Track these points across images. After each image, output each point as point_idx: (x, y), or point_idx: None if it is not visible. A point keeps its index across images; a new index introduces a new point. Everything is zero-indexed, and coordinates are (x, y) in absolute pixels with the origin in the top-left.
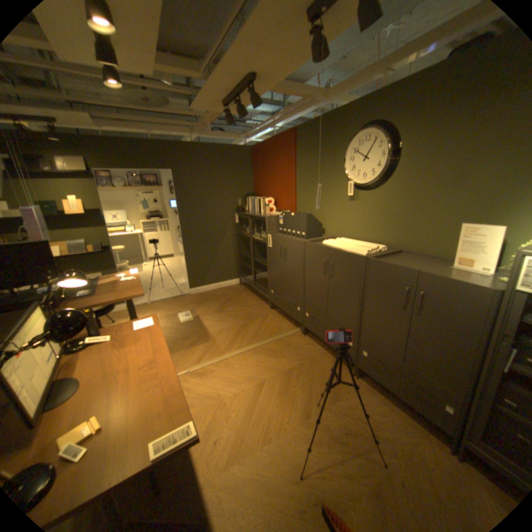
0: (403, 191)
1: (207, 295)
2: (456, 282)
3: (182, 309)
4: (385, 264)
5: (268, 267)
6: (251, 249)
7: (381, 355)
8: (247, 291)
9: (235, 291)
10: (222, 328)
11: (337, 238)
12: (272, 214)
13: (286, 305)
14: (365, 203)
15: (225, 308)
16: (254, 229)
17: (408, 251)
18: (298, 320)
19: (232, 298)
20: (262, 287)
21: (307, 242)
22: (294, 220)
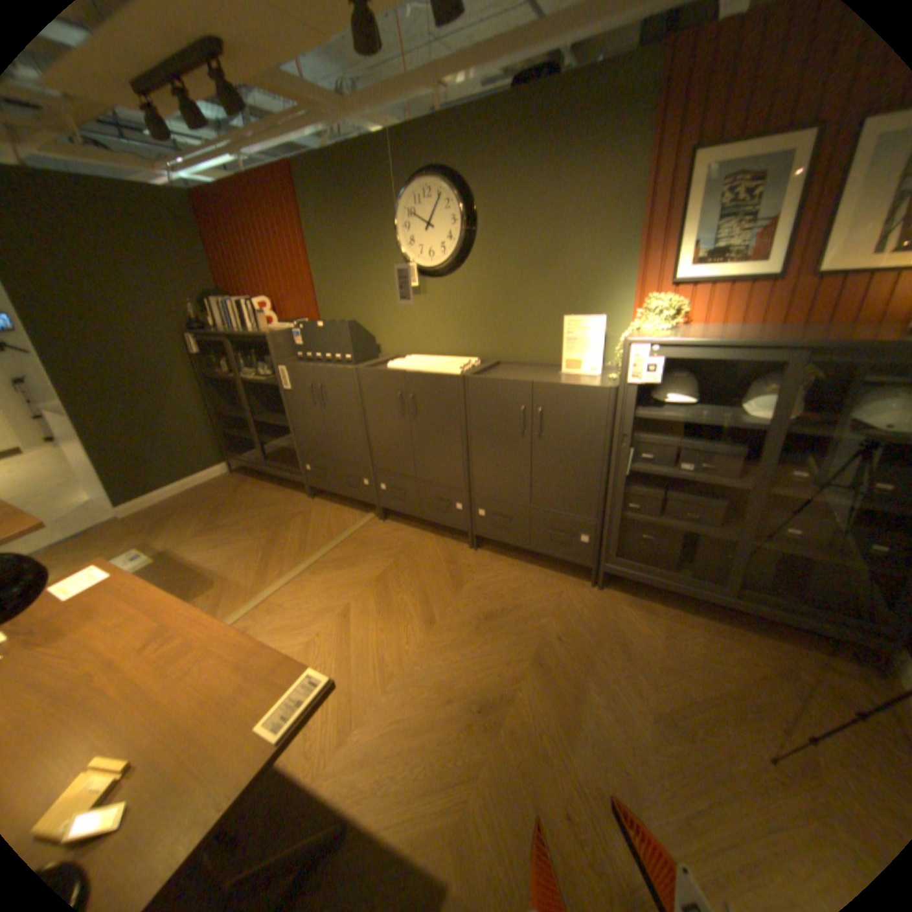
0: (486, 277)
1: (164, 510)
2: (573, 388)
3: (113, 552)
4: (488, 382)
5: (289, 427)
6: (240, 401)
7: (502, 505)
8: (249, 482)
9: (225, 488)
10: (228, 557)
11: (403, 357)
12: (273, 329)
13: (341, 482)
14: (437, 297)
15: (218, 522)
16: (237, 361)
17: (506, 362)
18: (368, 500)
19: (223, 501)
20: (284, 466)
21: (361, 369)
22: (323, 334)
